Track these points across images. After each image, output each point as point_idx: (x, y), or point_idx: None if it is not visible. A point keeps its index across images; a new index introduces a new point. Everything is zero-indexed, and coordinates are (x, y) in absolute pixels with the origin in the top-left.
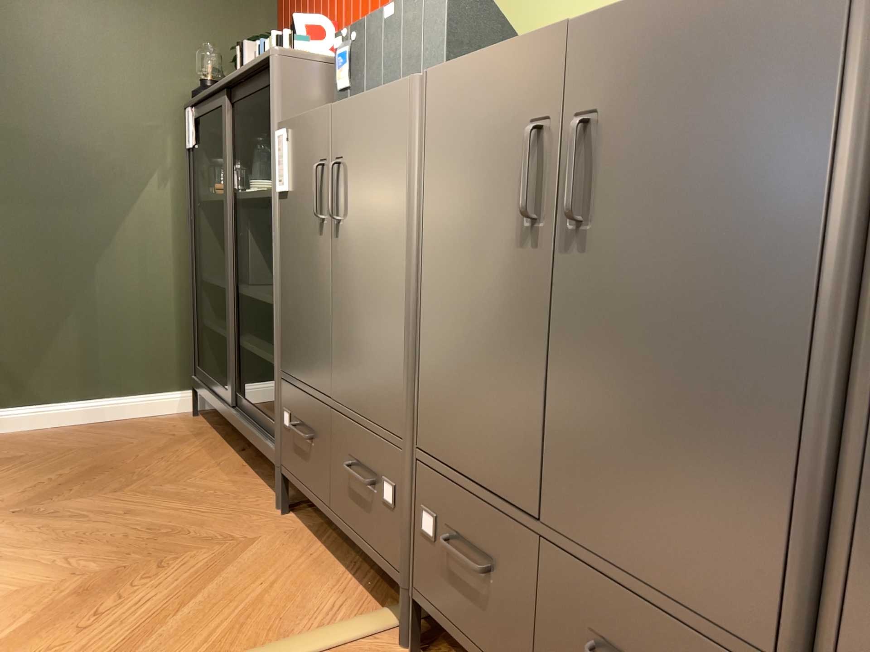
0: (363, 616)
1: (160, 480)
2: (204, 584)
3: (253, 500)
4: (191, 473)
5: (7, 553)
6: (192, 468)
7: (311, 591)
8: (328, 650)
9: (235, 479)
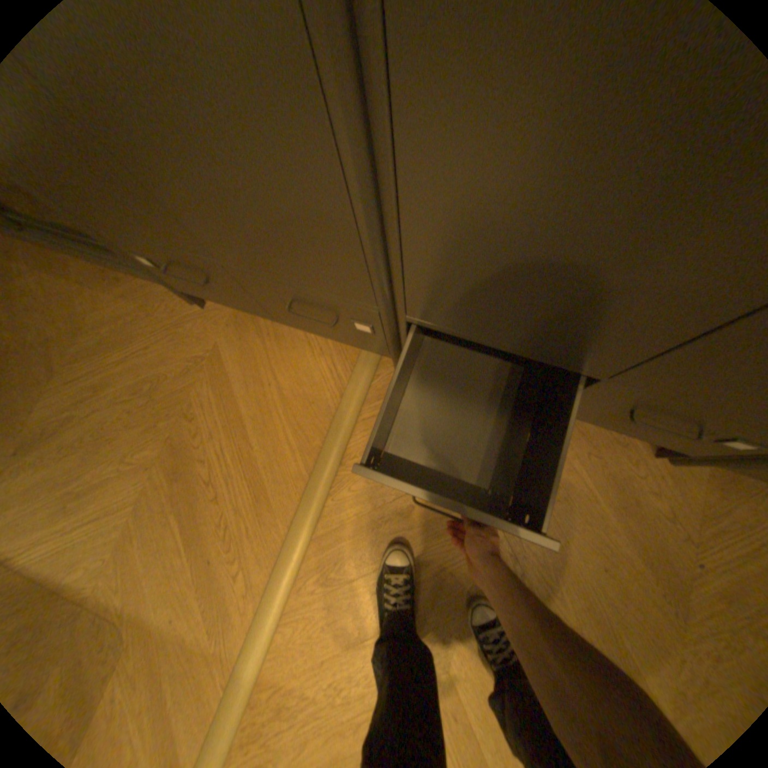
0: (355, 364)
1: (65, 338)
2: (236, 412)
3: (163, 307)
4: (76, 311)
5: (76, 489)
6: (67, 305)
7: (303, 367)
8: (362, 405)
9: (119, 293)
